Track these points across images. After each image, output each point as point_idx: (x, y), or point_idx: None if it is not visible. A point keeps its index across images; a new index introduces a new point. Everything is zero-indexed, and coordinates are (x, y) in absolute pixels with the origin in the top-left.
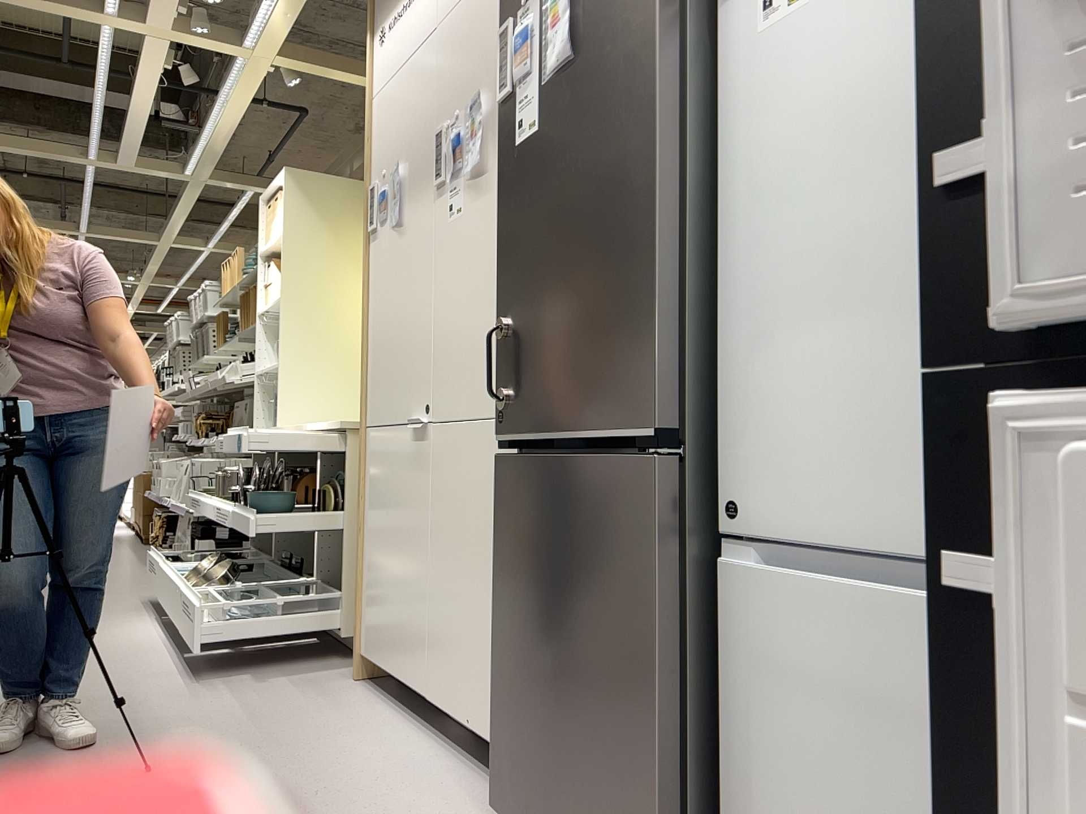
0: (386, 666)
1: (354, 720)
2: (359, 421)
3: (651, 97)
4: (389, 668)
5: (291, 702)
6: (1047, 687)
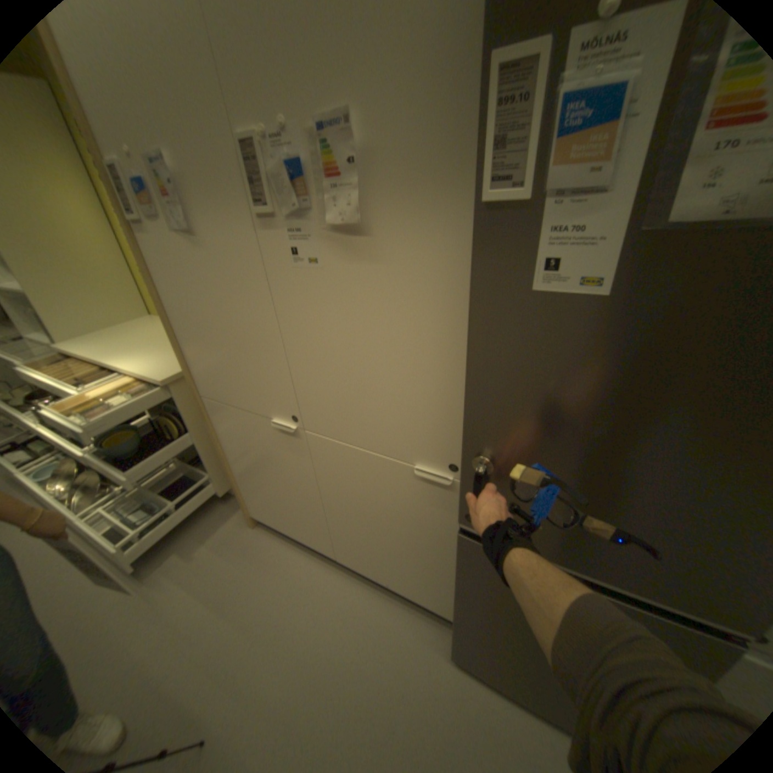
0: (284, 531)
1: (287, 578)
2: (173, 369)
3: None
4: (288, 533)
5: (230, 576)
6: None
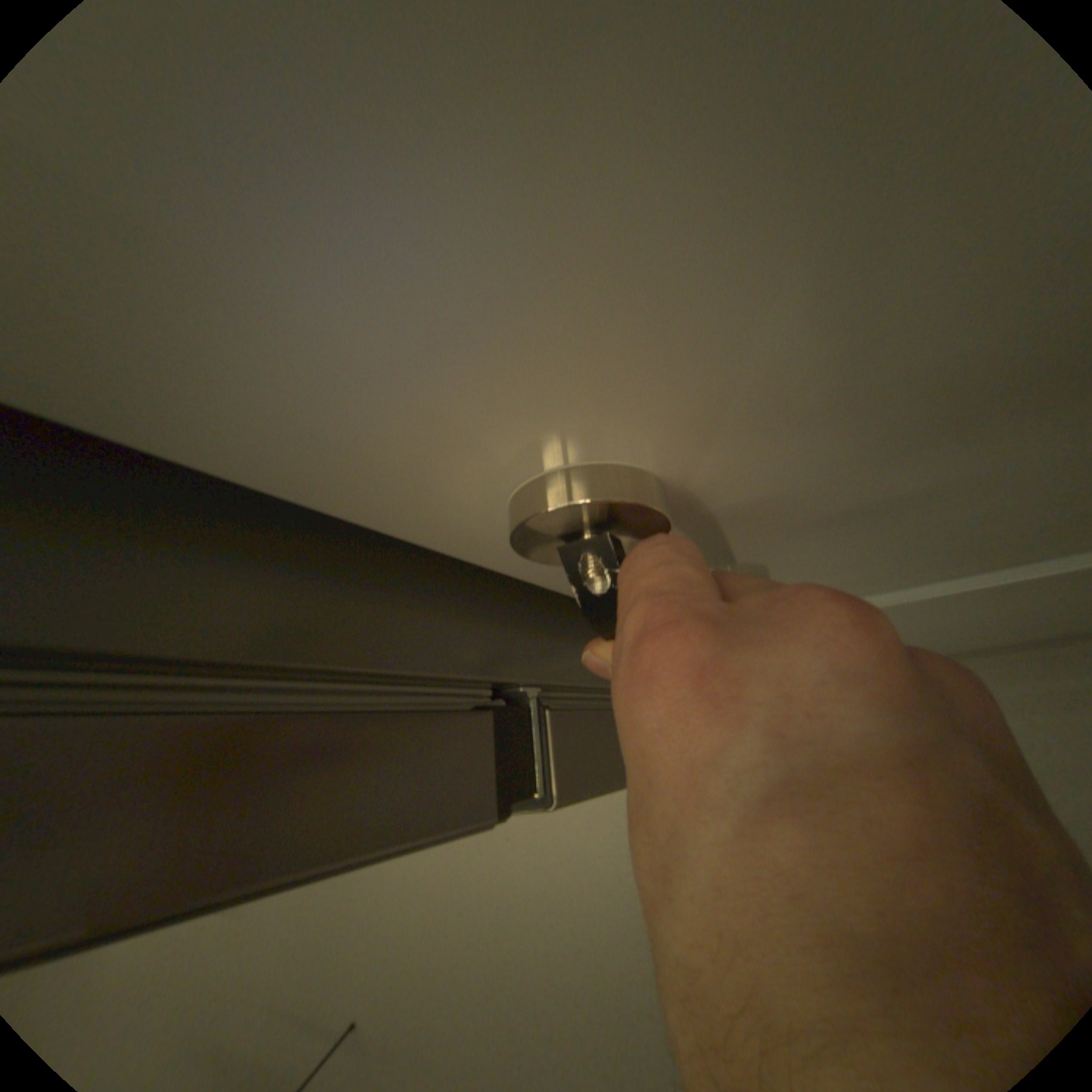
0: None
1: None
2: None
3: None
4: None
5: None
6: None
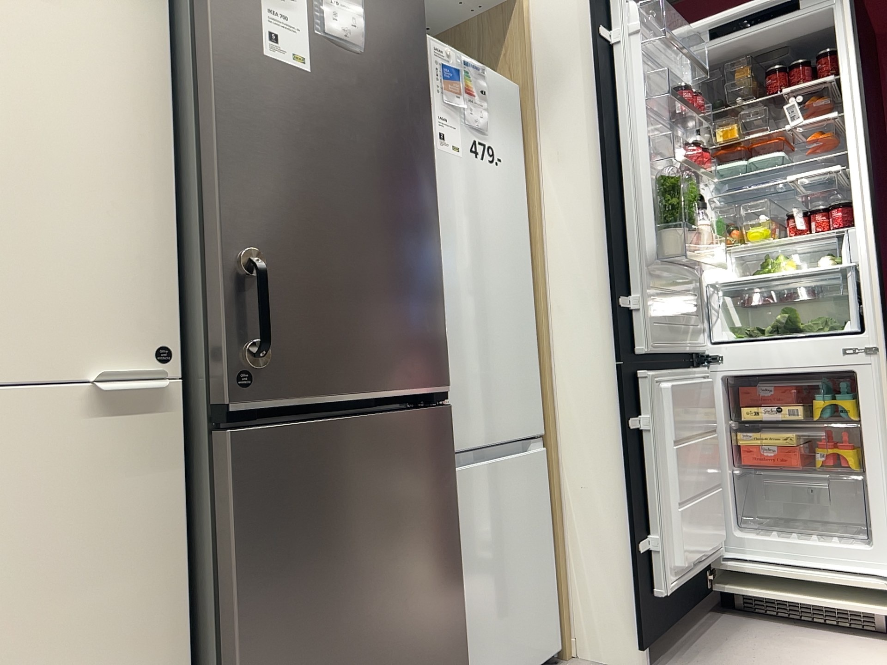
0: None
1: None
2: None
3: (429, 150)
4: None
5: None
6: (656, 440)
